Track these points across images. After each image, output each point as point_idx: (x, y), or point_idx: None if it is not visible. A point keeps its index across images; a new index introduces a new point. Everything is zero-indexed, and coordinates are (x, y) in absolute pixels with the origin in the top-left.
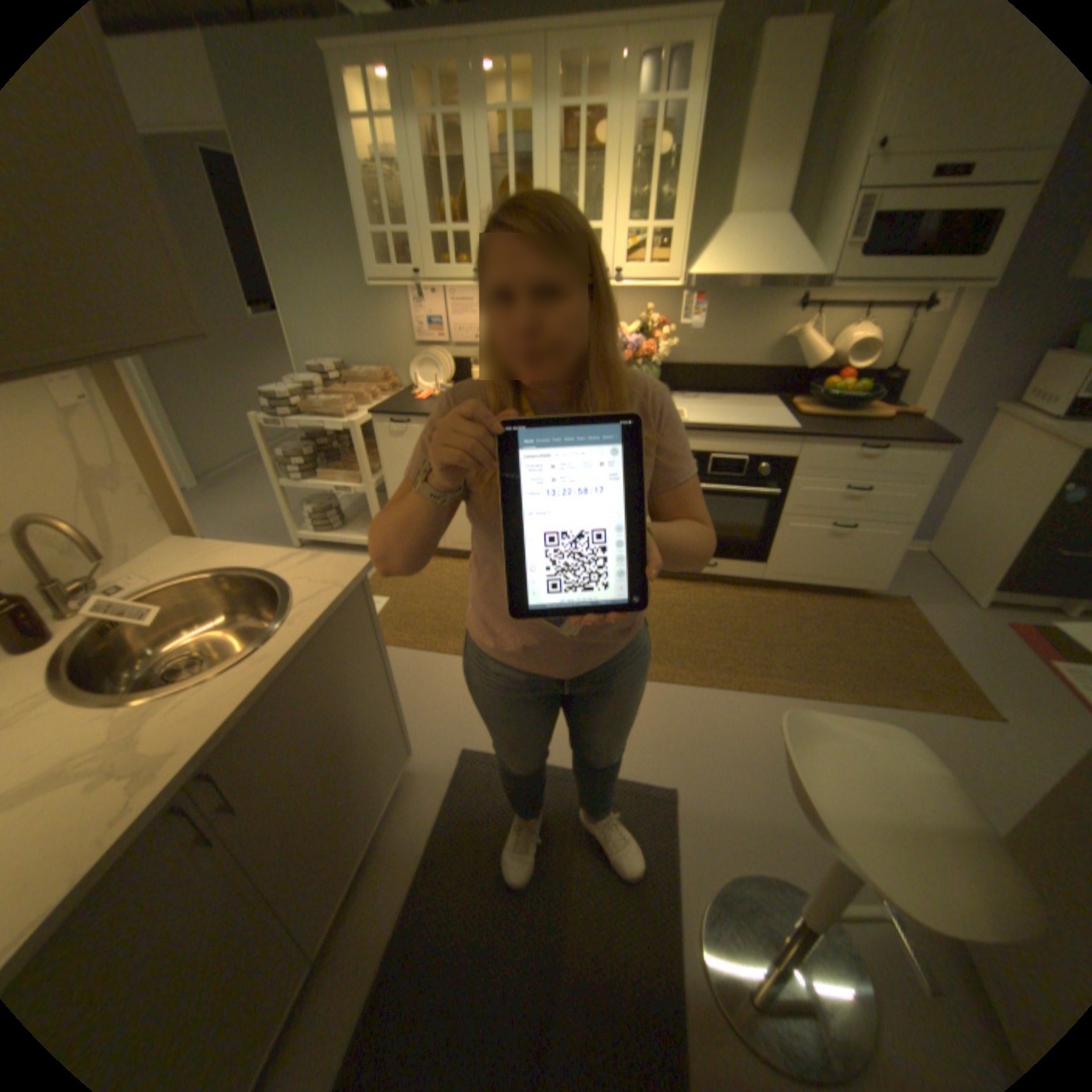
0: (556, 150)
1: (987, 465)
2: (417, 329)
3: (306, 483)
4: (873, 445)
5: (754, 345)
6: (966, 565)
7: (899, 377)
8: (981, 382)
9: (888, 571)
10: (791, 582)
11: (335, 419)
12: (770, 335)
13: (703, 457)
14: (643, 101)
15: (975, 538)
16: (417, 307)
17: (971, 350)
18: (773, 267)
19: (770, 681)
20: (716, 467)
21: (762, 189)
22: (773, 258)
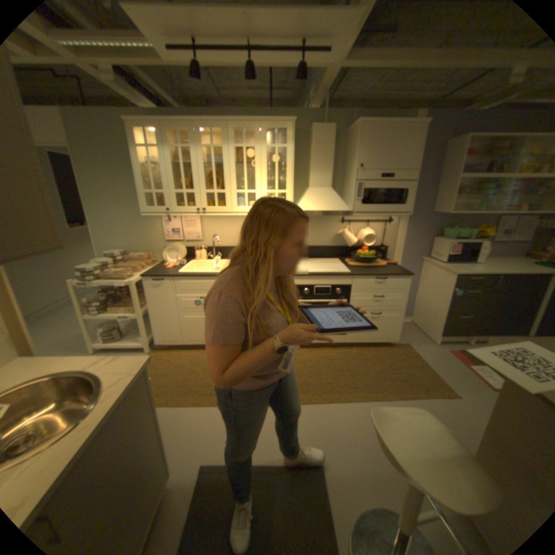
0: (234, 162)
1: (425, 282)
2: (167, 234)
3: (101, 315)
4: (381, 277)
5: (325, 237)
6: (427, 326)
7: (385, 249)
8: (415, 249)
9: (398, 333)
10: (358, 343)
11: (121, 280)
12: (331, 233)
13: (311, 287)
14: (269, 146)
15: (428, 314)
16: (167, 224)
17: (409, 237)
18: (329, 207)
19: (358, 395)
20: (317, 291)
21: (320, 179)
22: (329, 204)
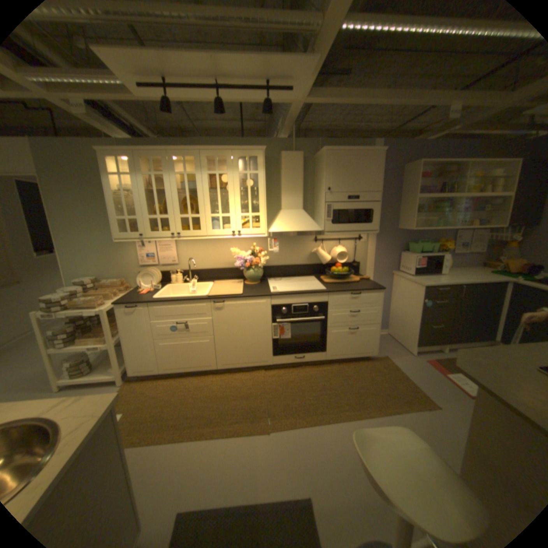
0: (207, 188)
1: (397, 295)
2: (140, 259)
3: (66, 348)
4: (355, 293)
5: (300, 257)
6: (403, 337)
7: (356, 265)
8: (384, 264)
9: (375, 346)
10: (338, 359)
11: (90, 309)
12: (305, 252)
13: (288, 306)
14: (241, 172)
15: (402, 325)
16: (140, 249)
17: (377, 253)
18: (301, 228)
19: (341, 414)
20: (295, 310)
21: (291, 202)
22: (300, 225)
